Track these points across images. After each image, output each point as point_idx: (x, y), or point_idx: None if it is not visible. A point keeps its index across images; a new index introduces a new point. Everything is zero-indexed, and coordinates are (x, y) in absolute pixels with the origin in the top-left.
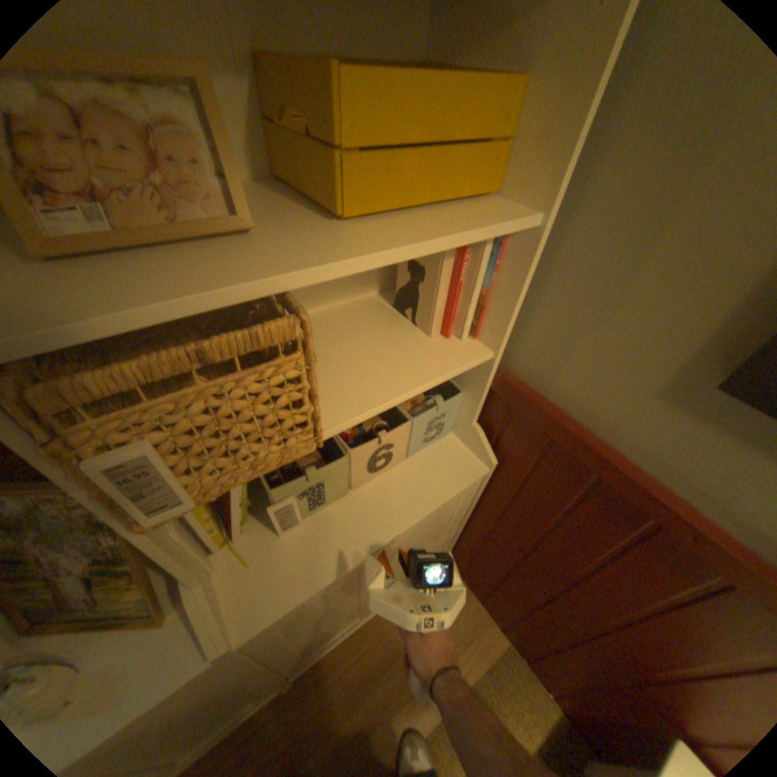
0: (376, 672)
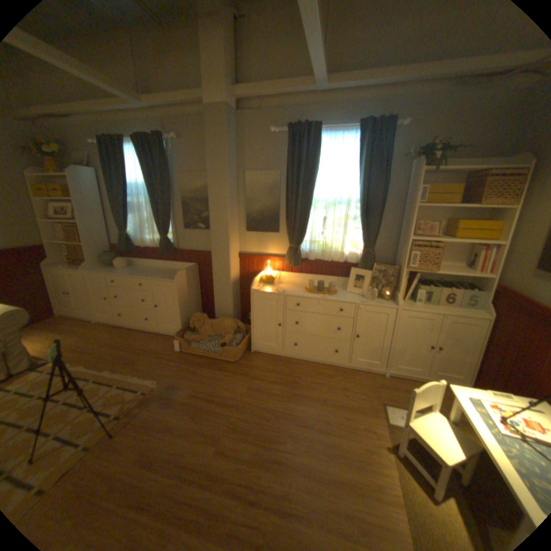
0: None
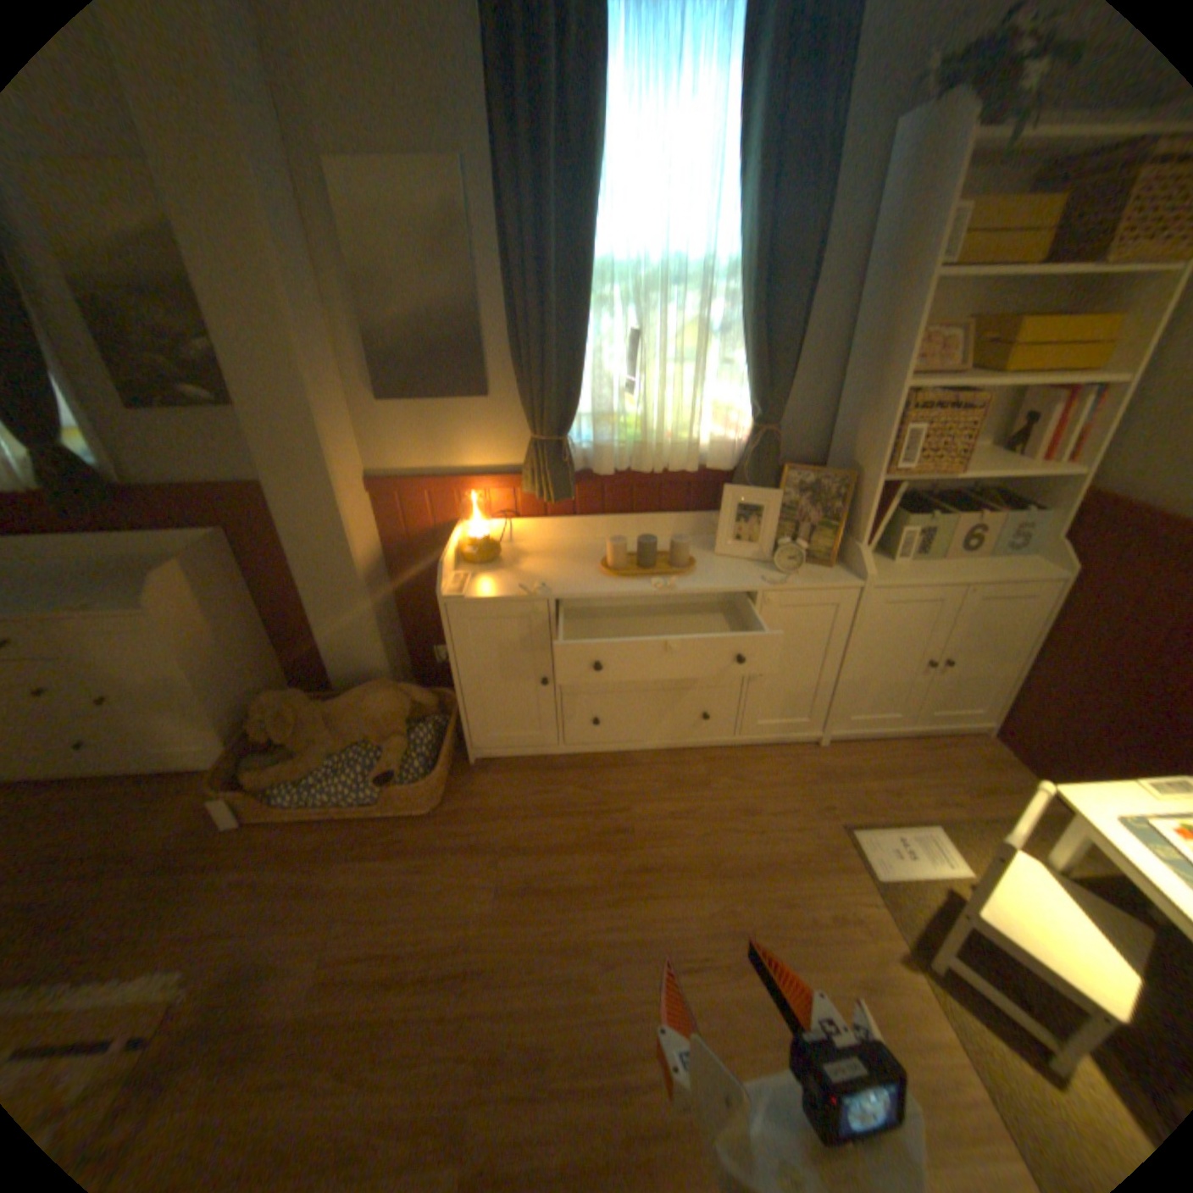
0: (907, 770)
